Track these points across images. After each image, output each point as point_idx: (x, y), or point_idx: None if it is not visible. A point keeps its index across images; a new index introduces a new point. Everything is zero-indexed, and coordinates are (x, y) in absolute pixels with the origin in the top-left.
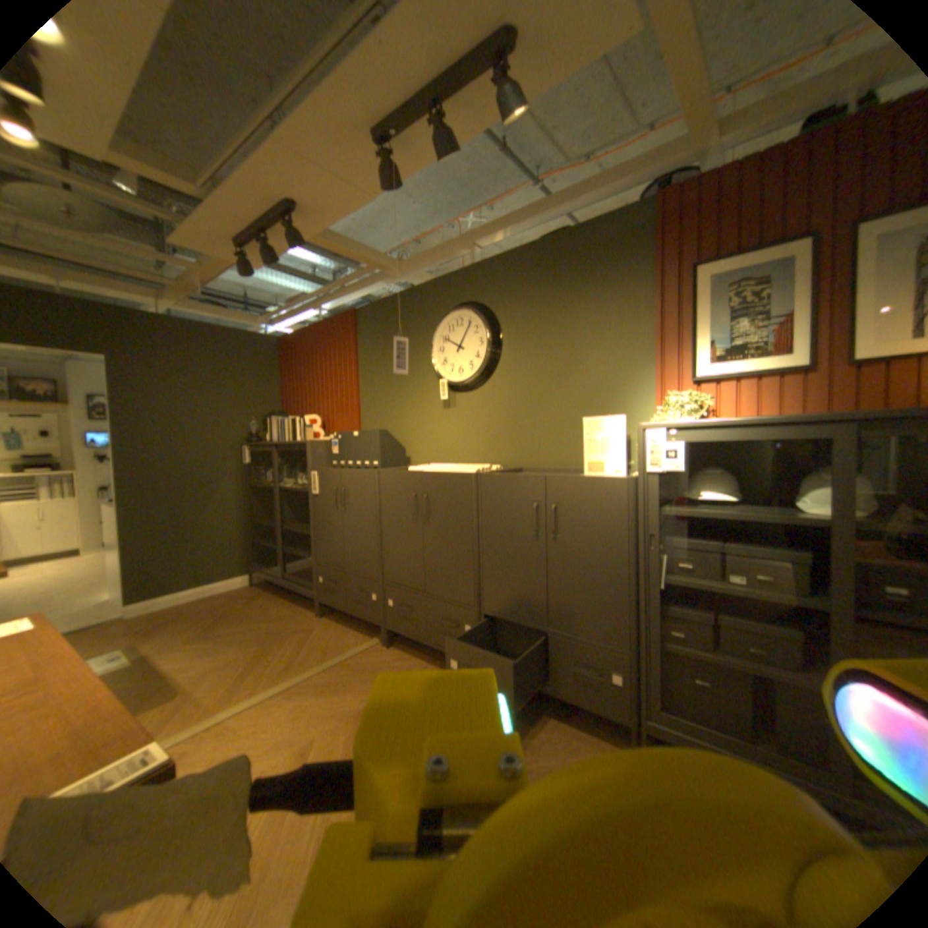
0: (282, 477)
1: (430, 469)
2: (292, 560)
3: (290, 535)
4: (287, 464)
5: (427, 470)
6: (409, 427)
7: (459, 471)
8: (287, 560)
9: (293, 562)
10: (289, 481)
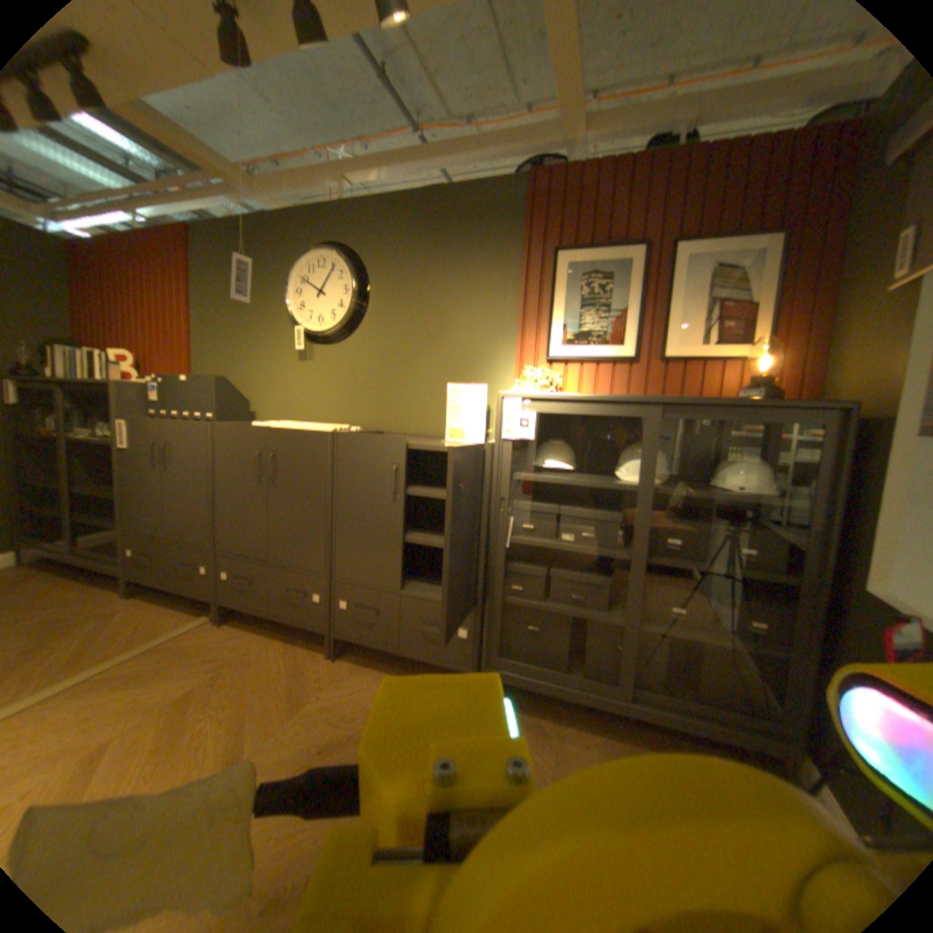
0: (71, 425)
1: (279, 425)
2: (87, 531)
3: (83, 500)
4: (79, 410)
5: (276, 426)
6: (255, 377)
7: (314, 428)
8: (79, 532)
9: (89, 533)
10: (83, 431)
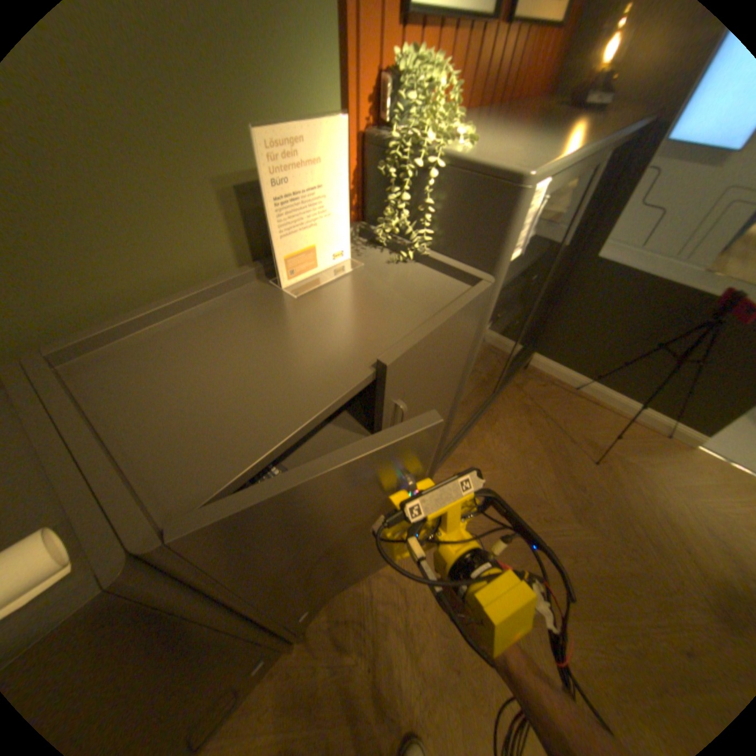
0: None
1: None
2: None
3: None
4: None
5: None
6: None
7: None
8: None
9: None
10: None
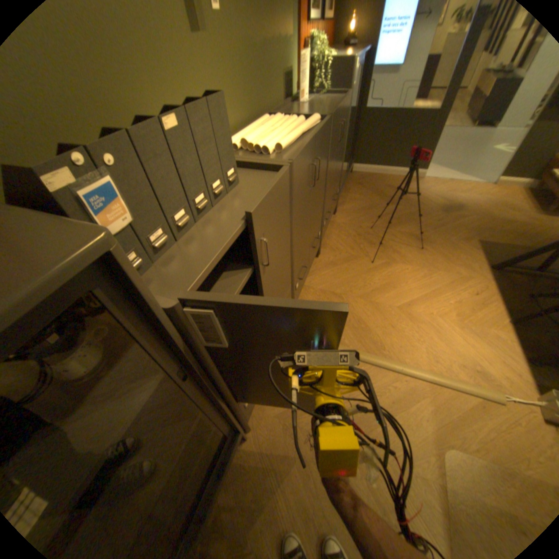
0: None
1: (298, 134)
2: None
3: None
4: None
5: (297, 137)
6: (140, 85)
7: (314, 122)
8: None
9: None
10: None
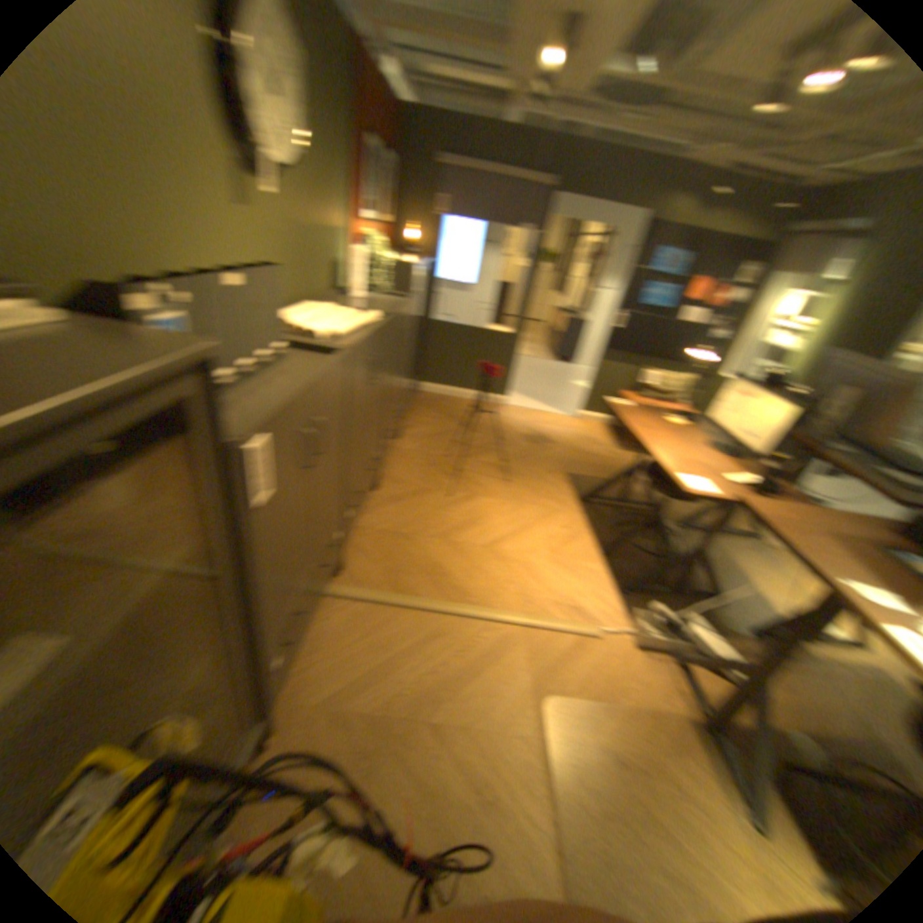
0: None
1: (359, 325)
2: None
3: None
4: None
5: (358, 328)
6: (183, 240)
7: (376, 318)
8: None
9: None
10: None
